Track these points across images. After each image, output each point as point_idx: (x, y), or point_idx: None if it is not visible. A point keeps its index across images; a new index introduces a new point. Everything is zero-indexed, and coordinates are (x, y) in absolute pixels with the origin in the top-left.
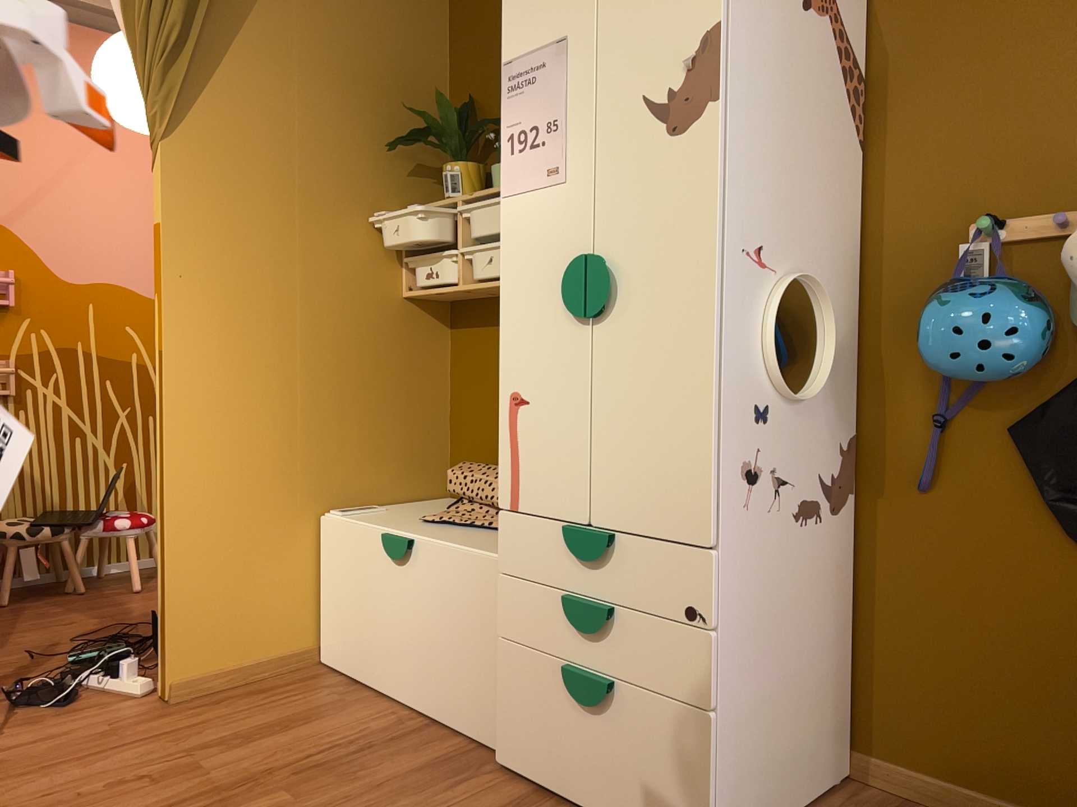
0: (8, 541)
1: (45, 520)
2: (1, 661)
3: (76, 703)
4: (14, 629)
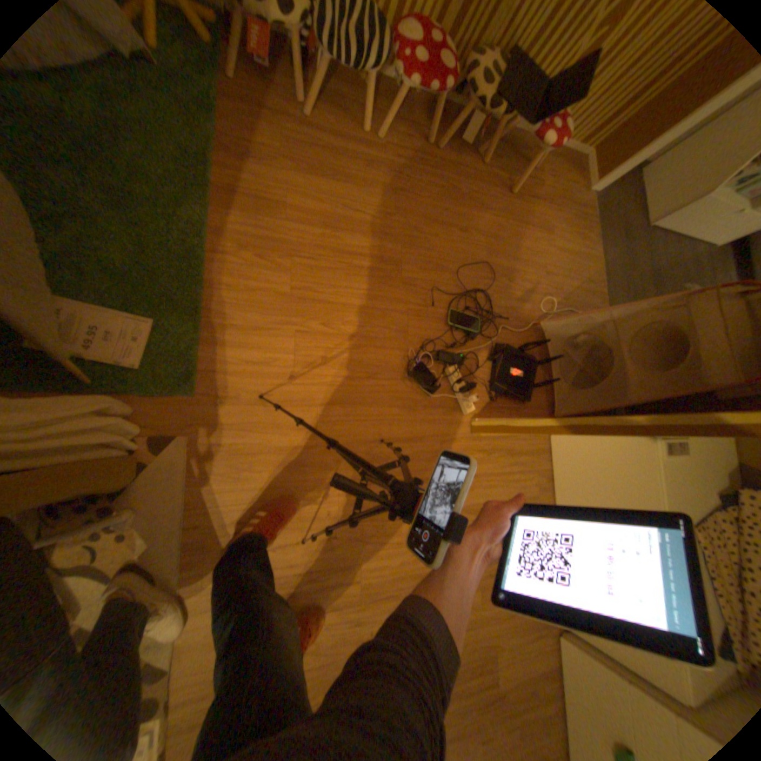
0: (473, 96)
1: (508, 85)
2: (417, 282)
3: (437, 395)
4: (435, 215)
